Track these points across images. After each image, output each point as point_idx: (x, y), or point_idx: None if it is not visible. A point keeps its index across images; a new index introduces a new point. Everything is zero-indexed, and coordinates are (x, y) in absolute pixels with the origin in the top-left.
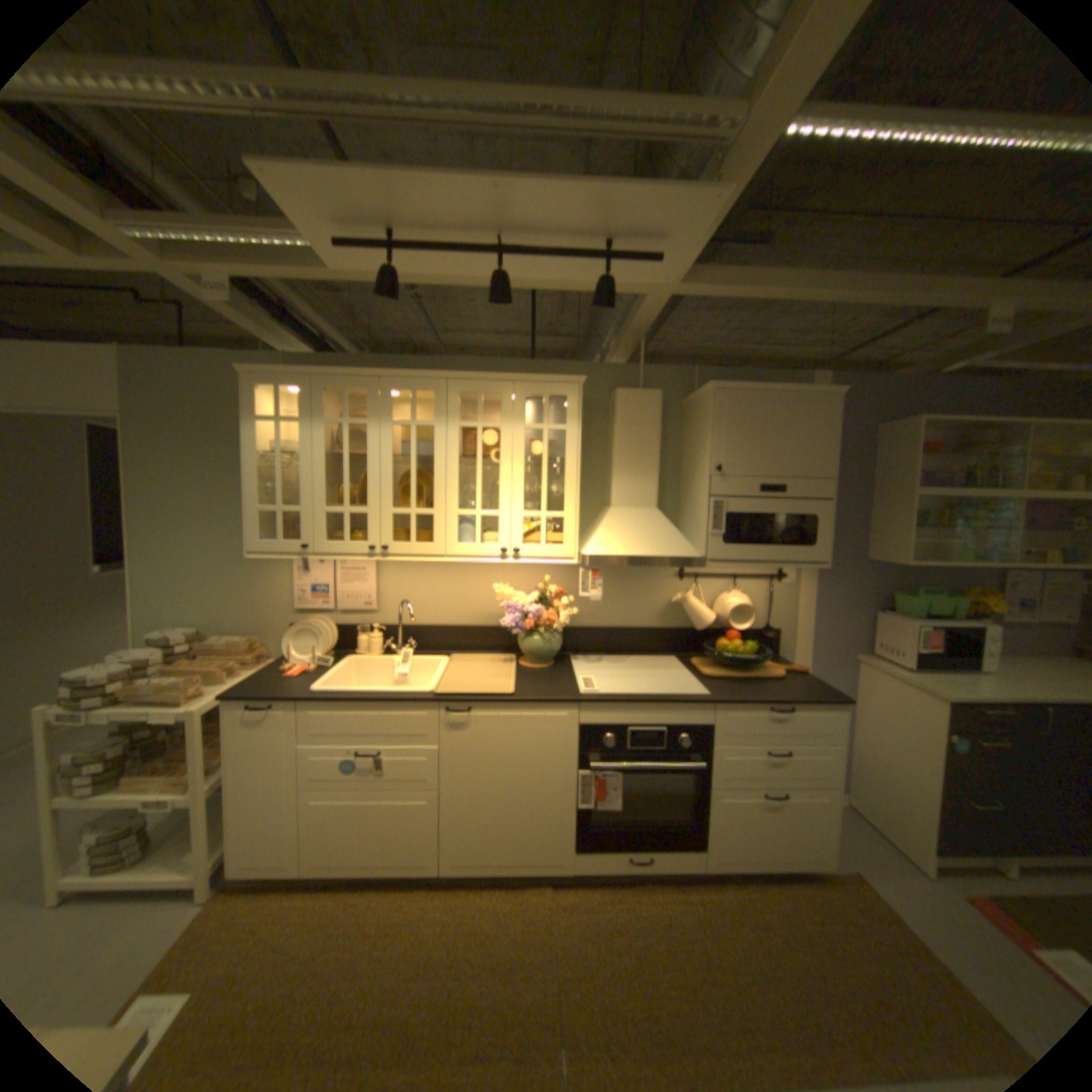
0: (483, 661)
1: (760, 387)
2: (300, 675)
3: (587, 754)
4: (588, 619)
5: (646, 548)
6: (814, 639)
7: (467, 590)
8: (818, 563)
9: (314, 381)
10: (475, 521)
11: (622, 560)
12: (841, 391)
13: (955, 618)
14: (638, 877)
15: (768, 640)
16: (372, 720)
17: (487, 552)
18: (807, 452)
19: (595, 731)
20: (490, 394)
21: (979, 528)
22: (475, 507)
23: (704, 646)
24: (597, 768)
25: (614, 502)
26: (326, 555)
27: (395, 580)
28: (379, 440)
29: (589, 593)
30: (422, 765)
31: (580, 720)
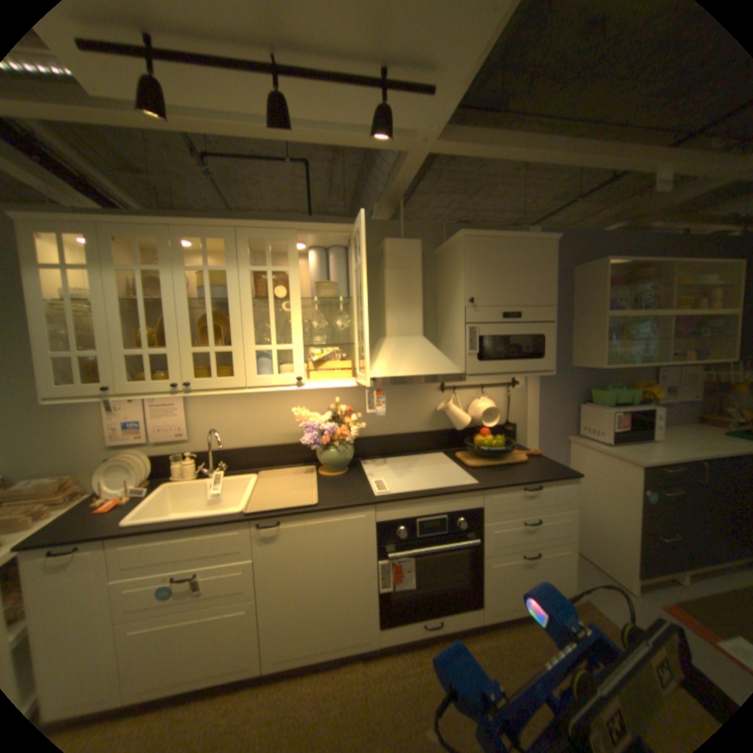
0: (287, 473)
1: (498, 234)
2: (112, 508)
3: (383, 545)
4: (372, 429)
5: (418, 368)
6: (539, 428)
7: (269, 415)
8: (546, 371)
9: (100, 228)
10: (271, 355)
11: (398, 380)
12: (556, 237)
13: (632, 404)
14: (431, 638)
15: (507, 432)
16: (184, 545)
17: (284, 381)
18: (534, 285)
19: (389, 525)
20: (276, 240)
21: (641, 339)
22: (271, 342)
23: (464, 442)
24: (393, 557)
25: (388, 332)
26: (129, 395)
27: (203, 411)
28: (173, 284)
29: (371, 408)
30: (237, 579)
31: (376, 518)
